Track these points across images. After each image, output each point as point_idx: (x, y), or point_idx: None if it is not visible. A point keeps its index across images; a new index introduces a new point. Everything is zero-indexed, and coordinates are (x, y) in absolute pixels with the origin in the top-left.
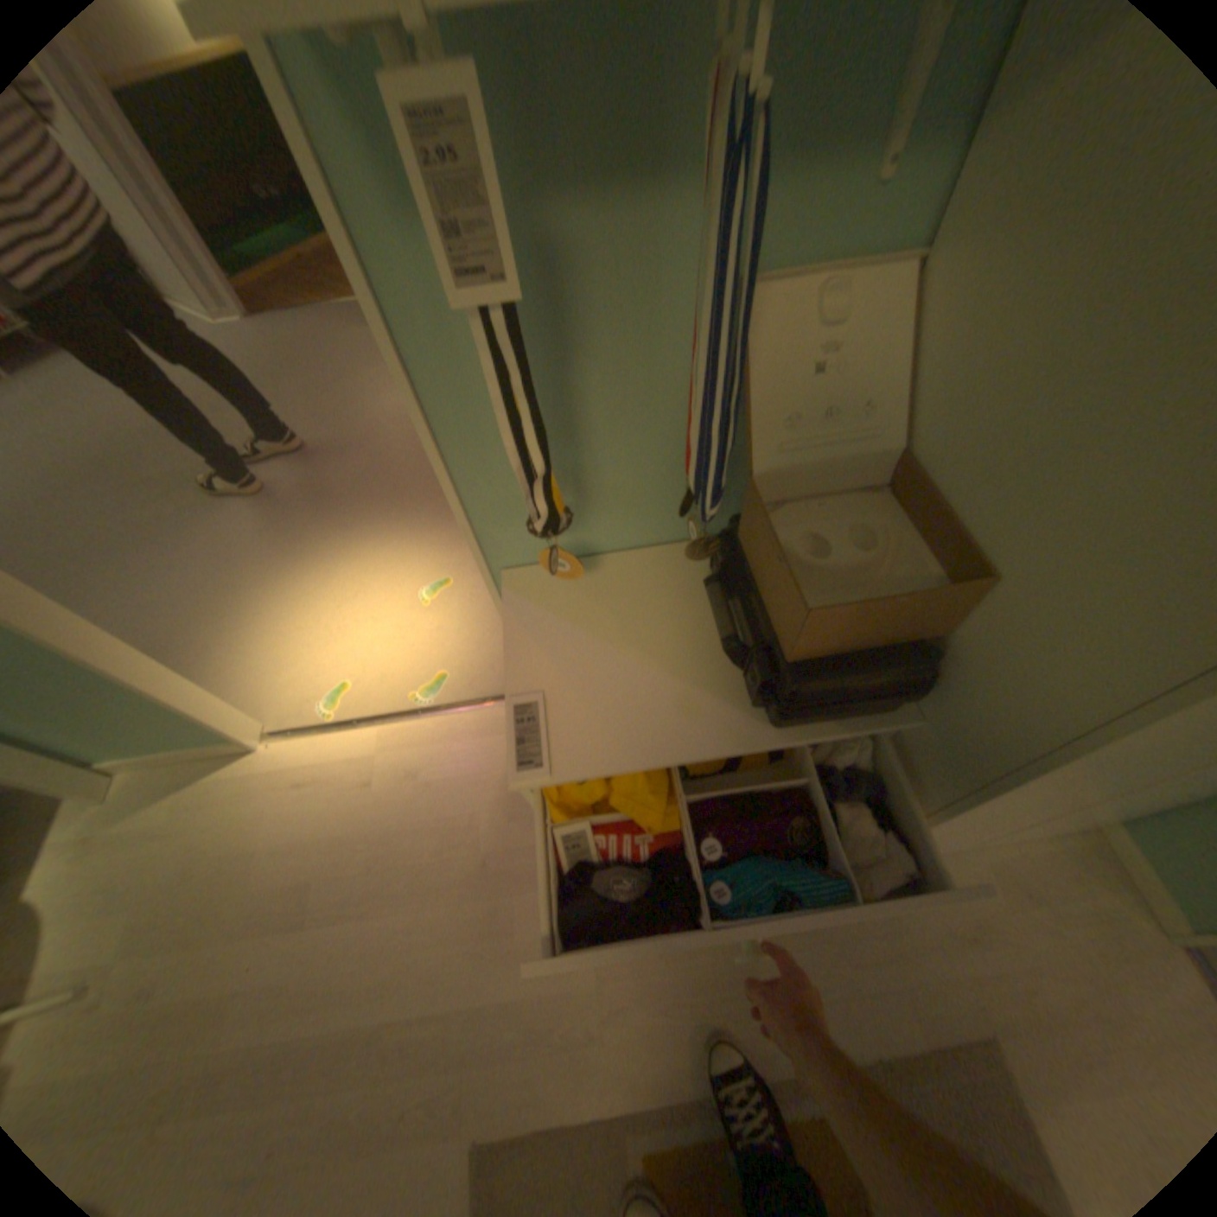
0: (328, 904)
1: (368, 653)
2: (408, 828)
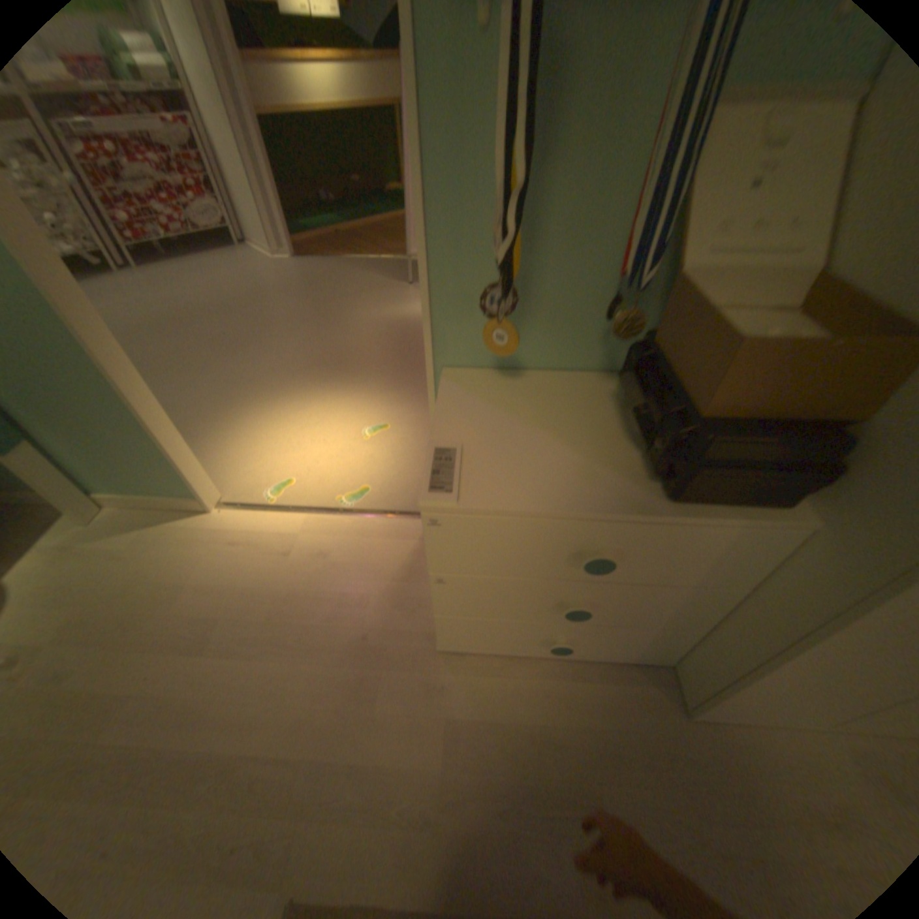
0: (228, 639)
1: (315, 461)
2: (310, 593)
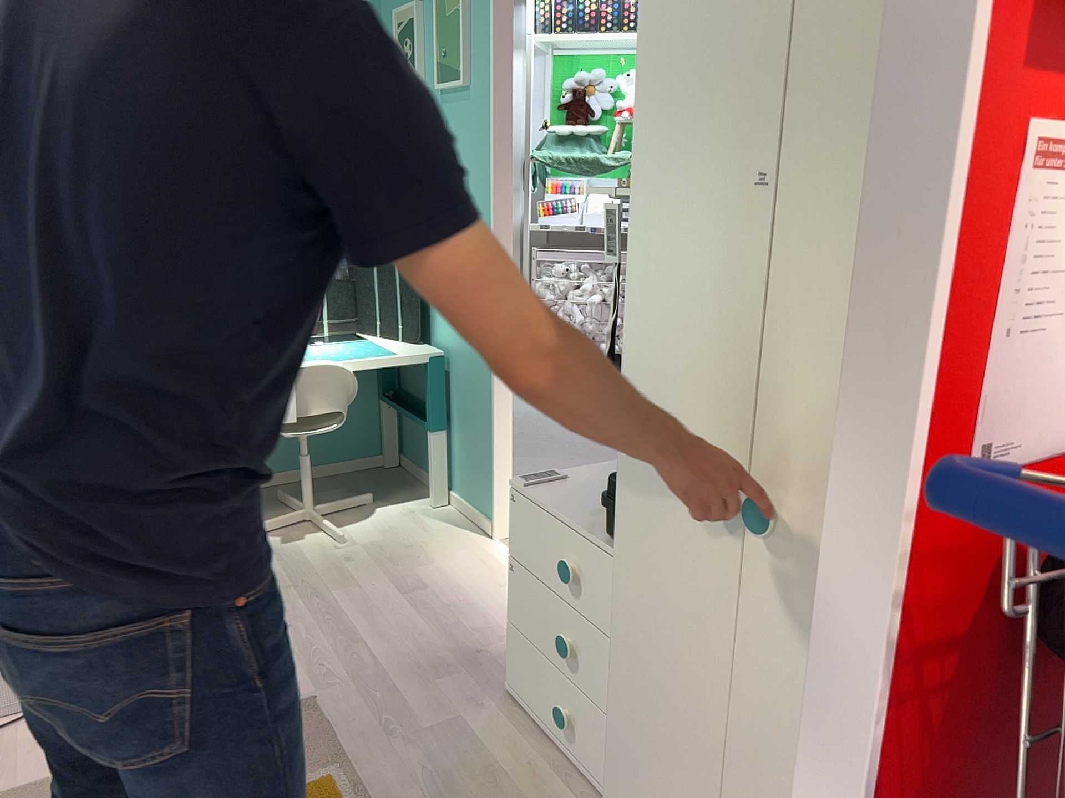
0: (420, 599)
1: None
2: (484, 612)
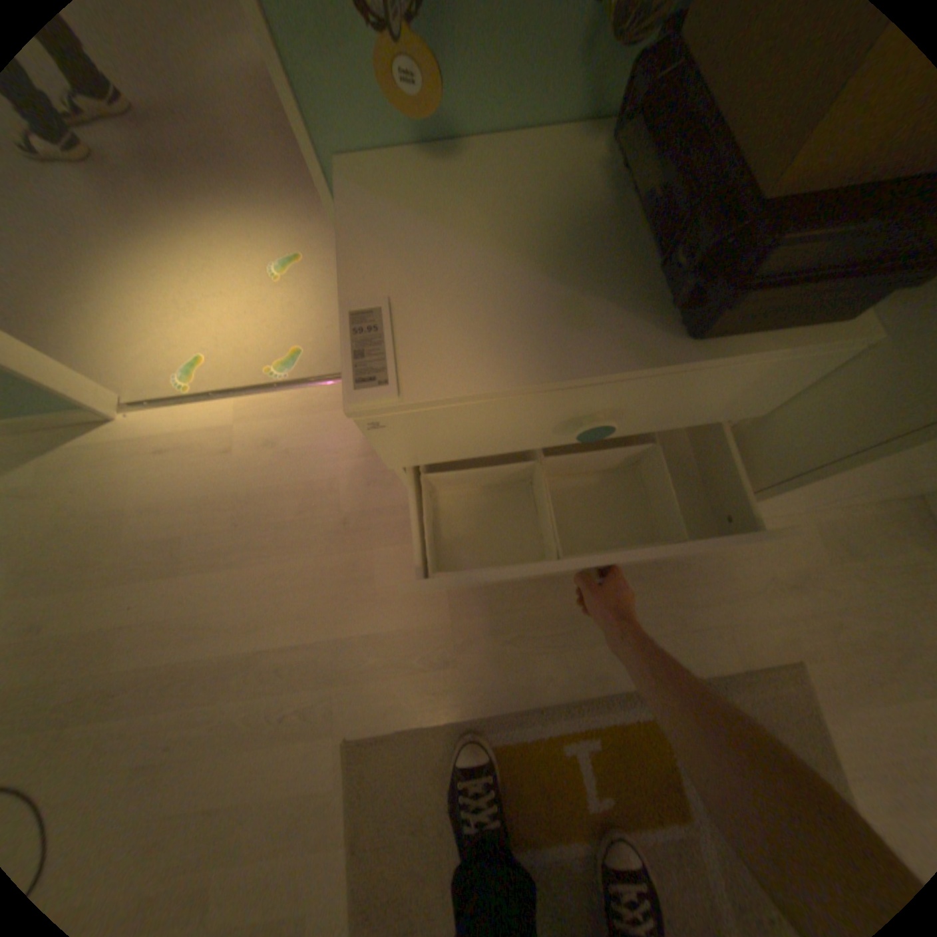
0: (199, 555)
1: (219, 328)
2: (270, 490)
